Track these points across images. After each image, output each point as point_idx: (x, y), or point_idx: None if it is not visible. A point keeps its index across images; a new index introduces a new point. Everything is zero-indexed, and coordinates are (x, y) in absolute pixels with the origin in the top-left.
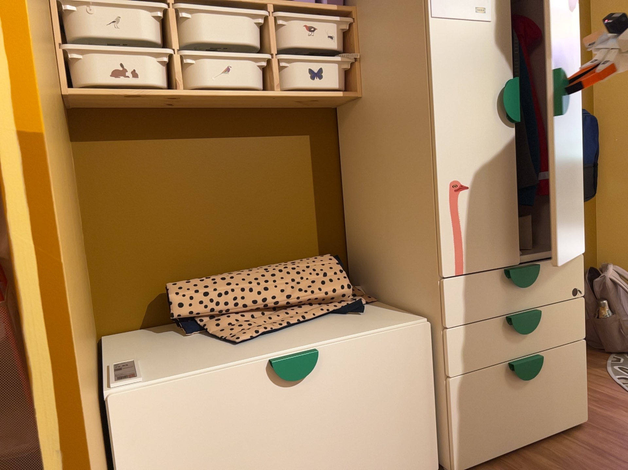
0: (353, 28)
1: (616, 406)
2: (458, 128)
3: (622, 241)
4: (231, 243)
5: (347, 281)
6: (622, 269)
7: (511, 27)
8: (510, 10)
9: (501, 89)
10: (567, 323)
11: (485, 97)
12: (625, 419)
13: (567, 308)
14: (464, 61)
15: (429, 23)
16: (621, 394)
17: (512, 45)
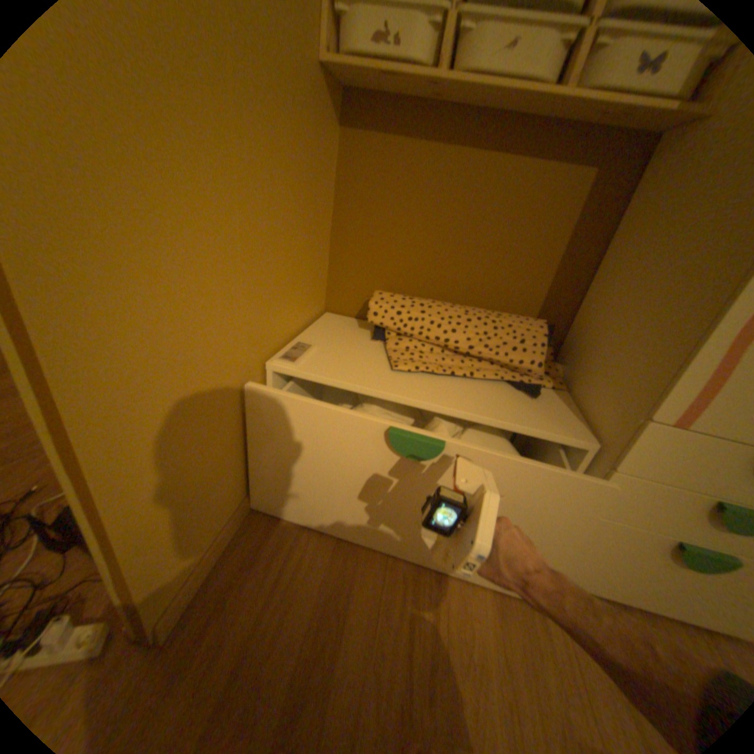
0: None
1: None
2: None
3: None
4: (450, 273)
5: (540, 357)
6: None
7: None
8: None
9: None
10: None
11: None
12: None
13: None
14: None
15: None
16: None
17: None
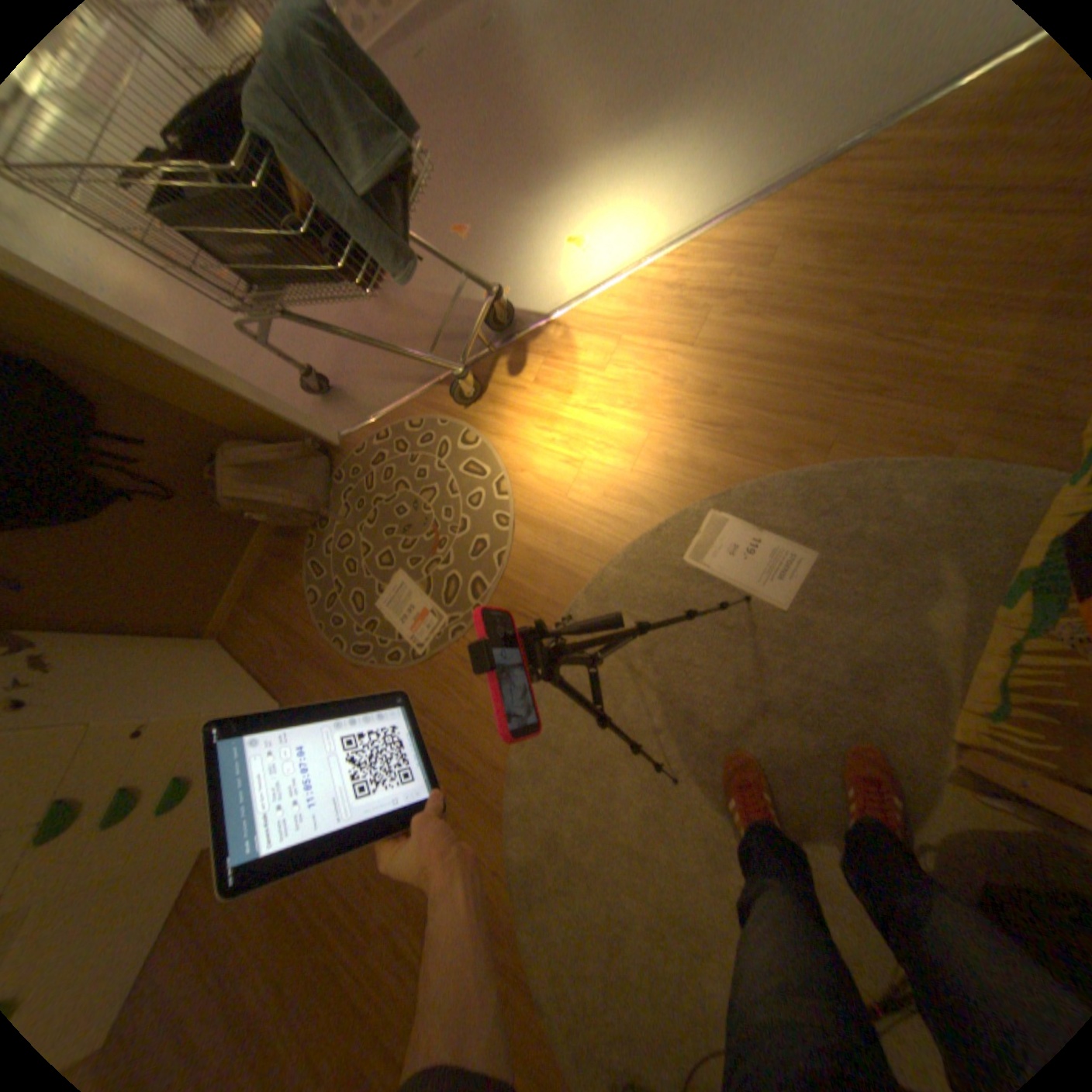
0: None
1: (301, 663)
2: None
3: (212, 402)
4: None
5: None
6: (252, 421)
7: None
8: None
9: None
10: (165, 745)
11: None
12: (305, 687)
13: (147, 748)
14: None
15: None
16: (306, 635)
17: None
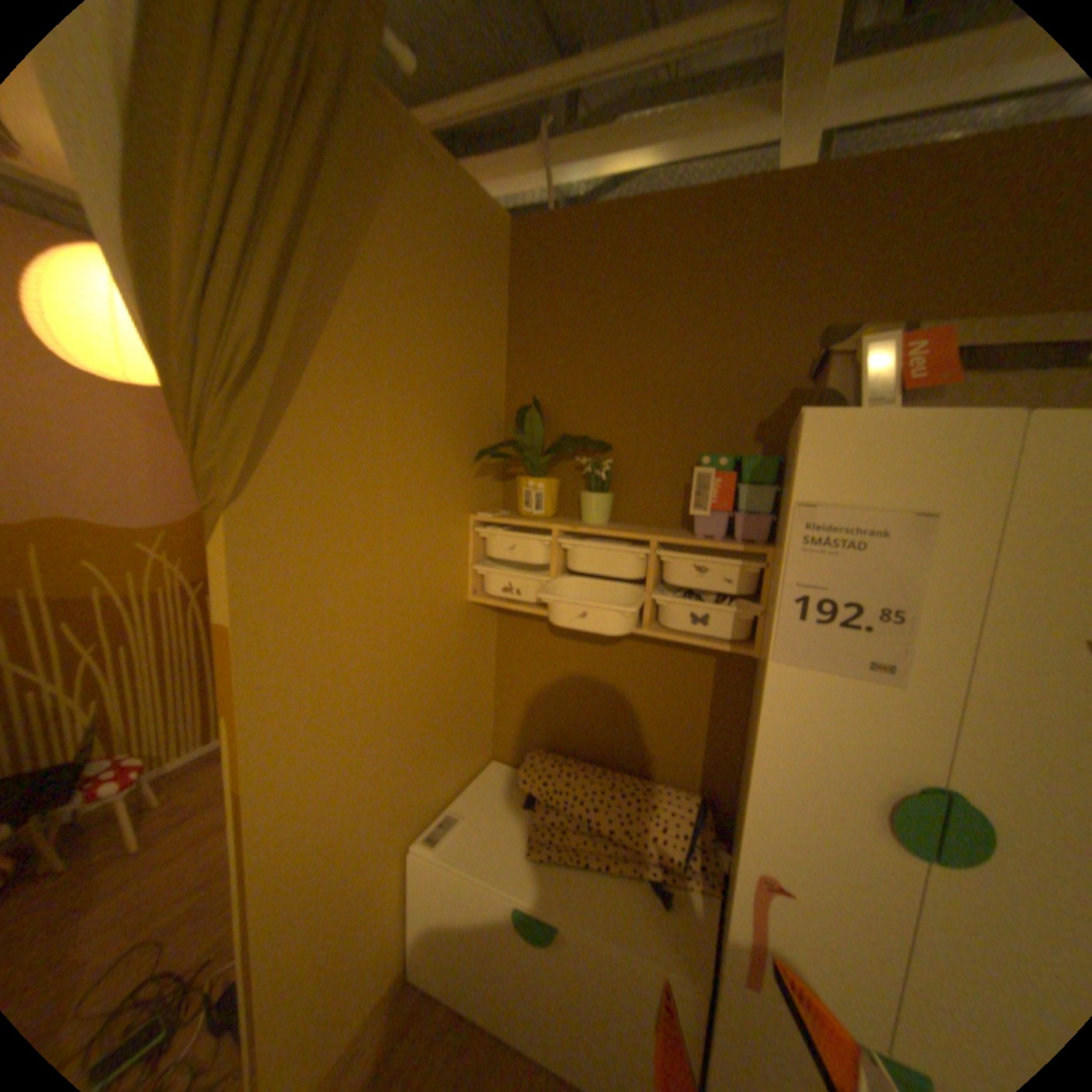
0: (764, 575)
1: None
2: (793, 816)
3: None
4: (605, 736)
5: (682, 855)
6: None
7: (963, 707)
8: (969, 679)
9: (906, 794)
10: None
11: (864, 793)
12: None
13: None
14: (828, 731)
15: (771, 666)
16: None
17: (957, 735)
